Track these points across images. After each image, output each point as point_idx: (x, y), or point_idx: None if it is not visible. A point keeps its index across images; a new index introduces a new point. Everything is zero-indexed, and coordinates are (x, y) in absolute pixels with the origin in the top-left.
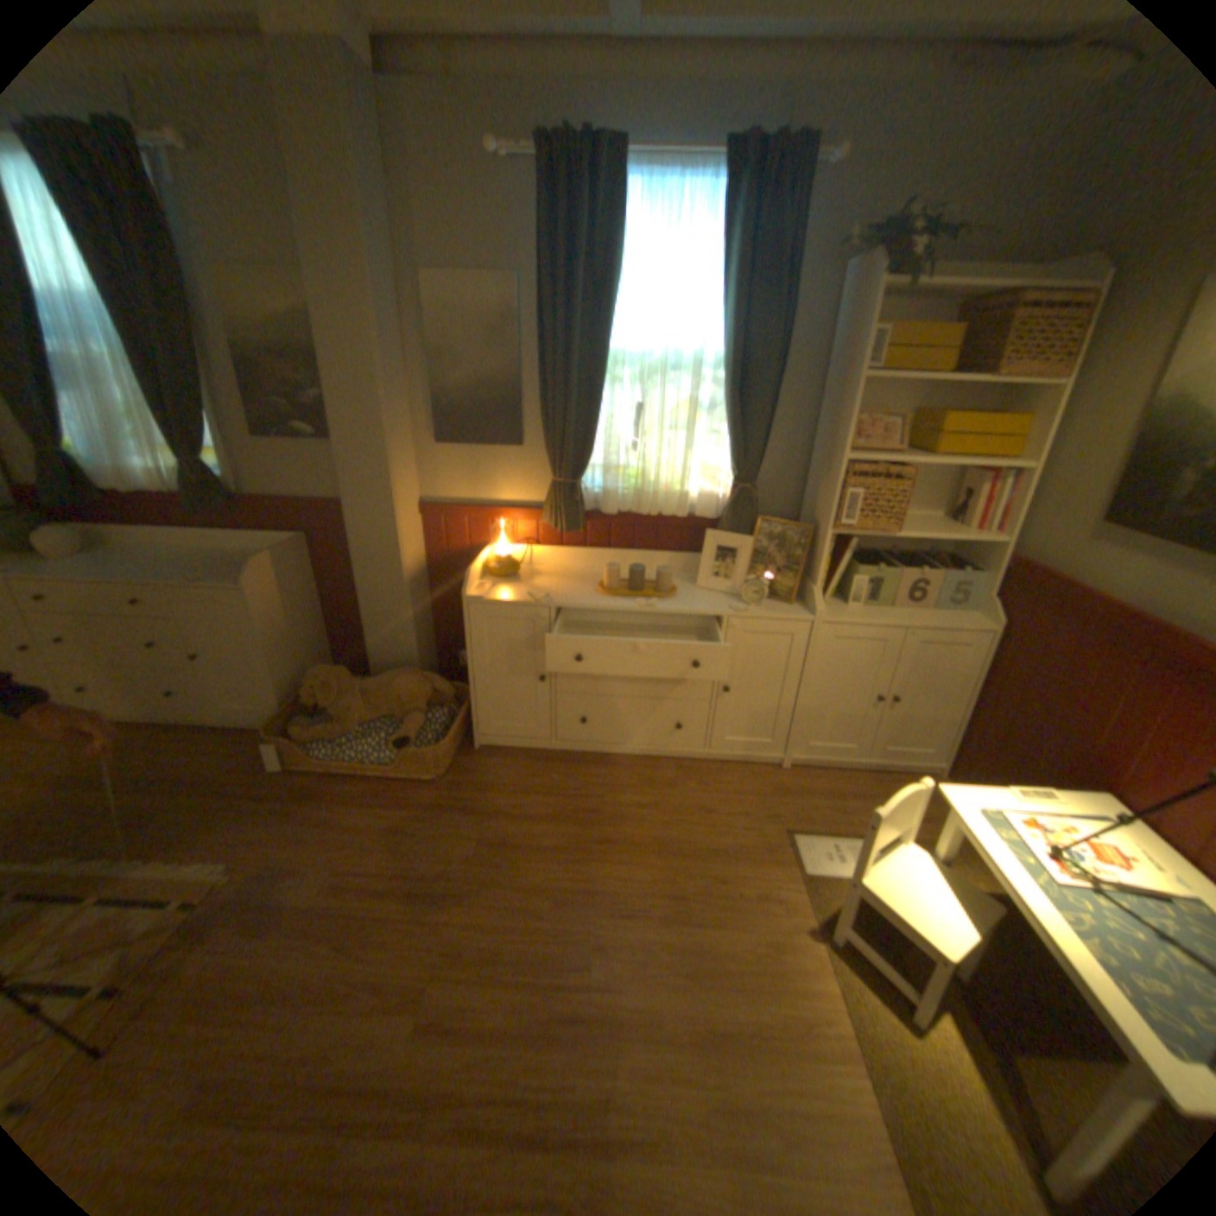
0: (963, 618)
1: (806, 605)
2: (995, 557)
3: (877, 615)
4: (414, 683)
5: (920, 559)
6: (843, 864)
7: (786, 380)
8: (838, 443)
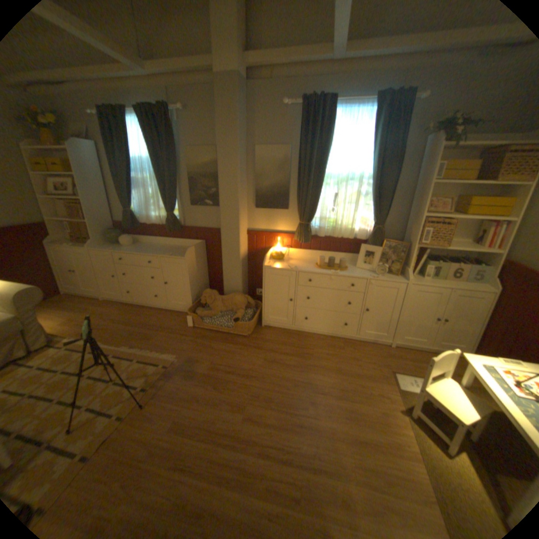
0: (480, 286)
1: (405, 277)
2: (497, 260)
3: (438, 282)
4: (241, 298)
5: (460, 260)
6: (418, 388)
7: (399, 183)
8: (421, 209)
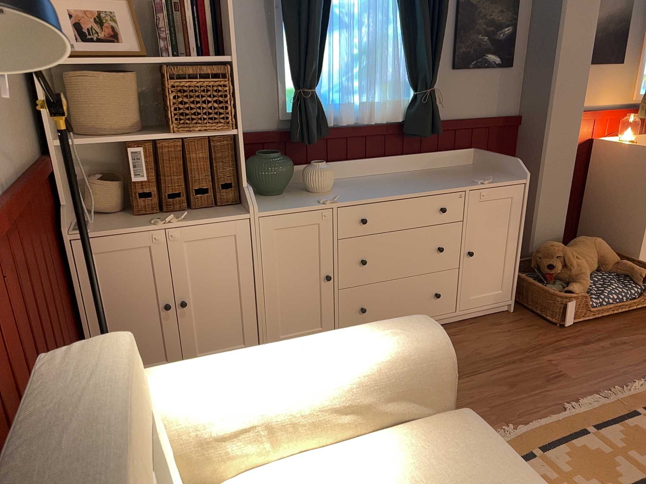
0: None
1: None
2: None
3: None
4: (604, 243)
5: None
6: None
7: None
8: None
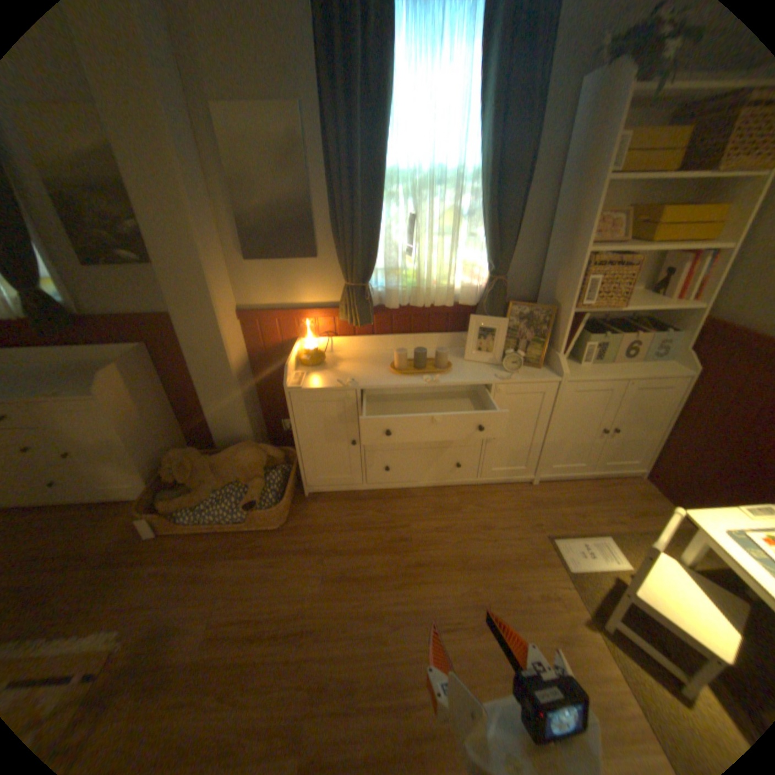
0: (666, 367)
1: (551, 368)
2: (692, 319)
3: (605, 371)
4: (253, 454)
5: (628, 324)
6: (594, 559)
7: (532, 187)
8: (581, 238)
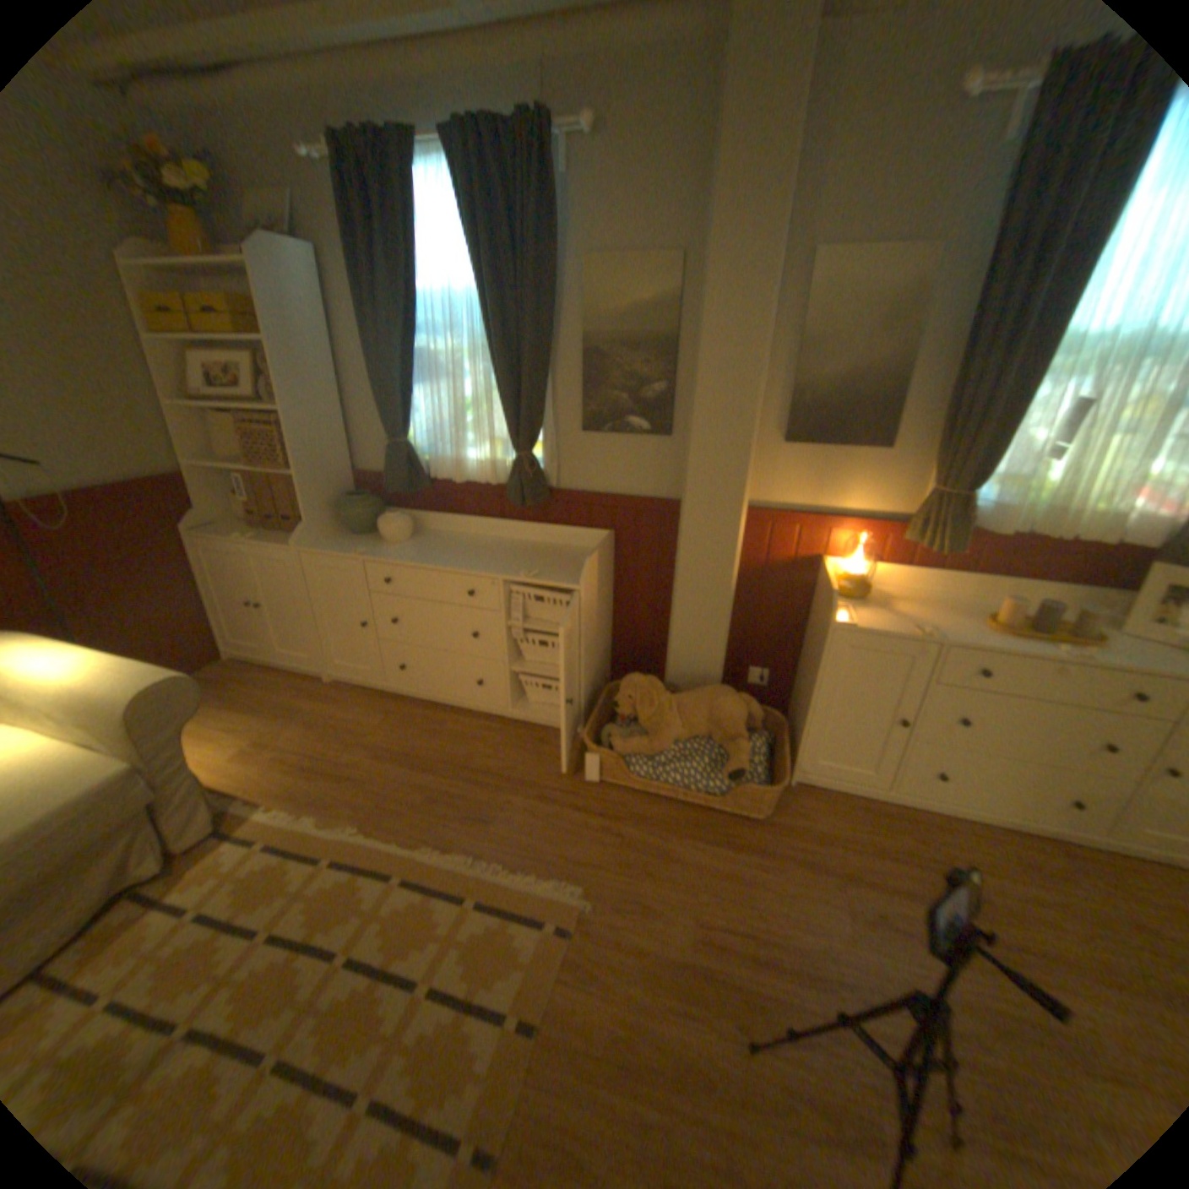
0: None
1: None
2: None
3: None
4: (737, 705)
5: None
6: None
7: None
8: None
